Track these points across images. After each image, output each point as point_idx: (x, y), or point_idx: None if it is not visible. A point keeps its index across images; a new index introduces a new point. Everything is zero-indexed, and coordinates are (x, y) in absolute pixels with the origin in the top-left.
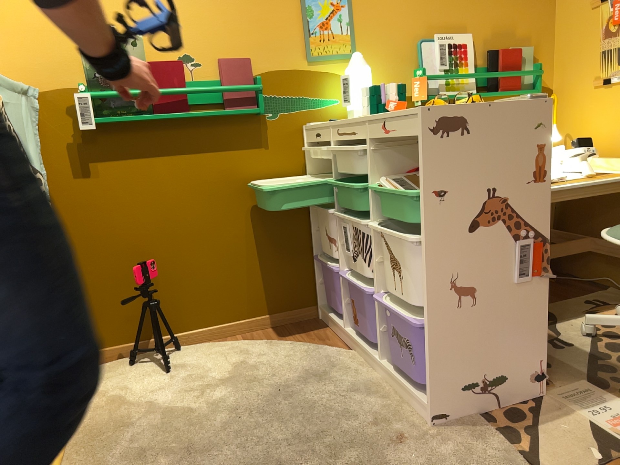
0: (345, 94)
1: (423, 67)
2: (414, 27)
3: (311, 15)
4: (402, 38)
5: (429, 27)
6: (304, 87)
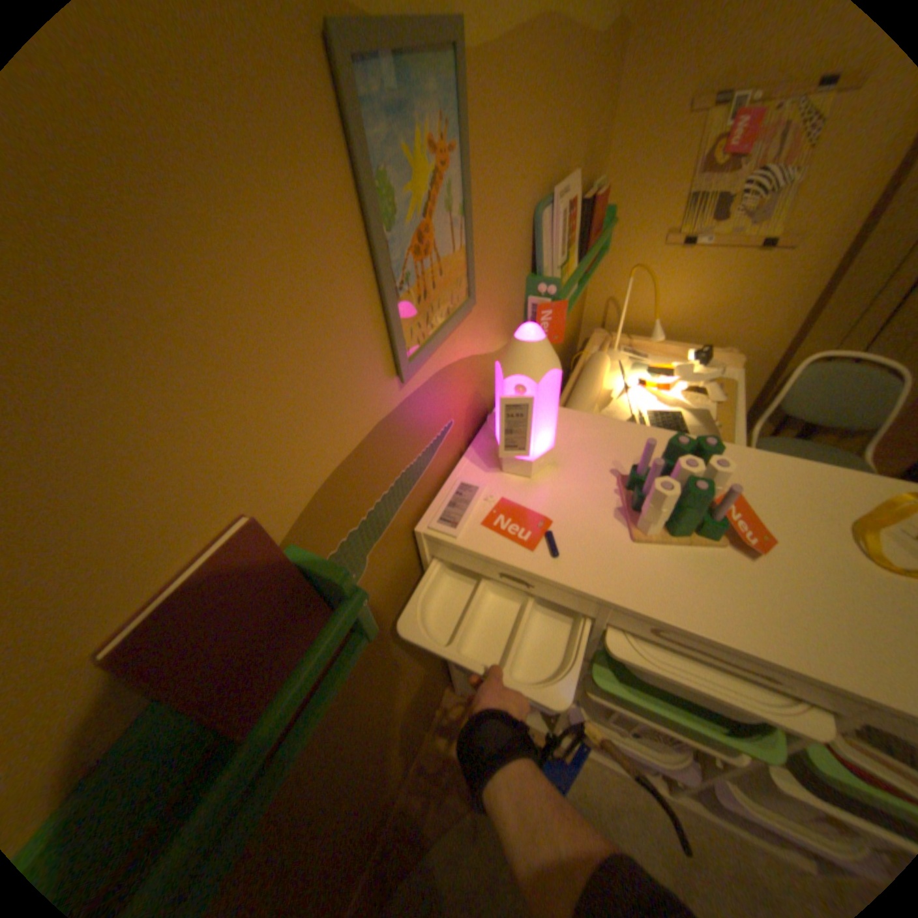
0: (512, 434)
1: (544, 267)
2: (536, 172)
3: (391, 209)
4: (523, 209)
5: (548, 164)
6: (403, 447)
